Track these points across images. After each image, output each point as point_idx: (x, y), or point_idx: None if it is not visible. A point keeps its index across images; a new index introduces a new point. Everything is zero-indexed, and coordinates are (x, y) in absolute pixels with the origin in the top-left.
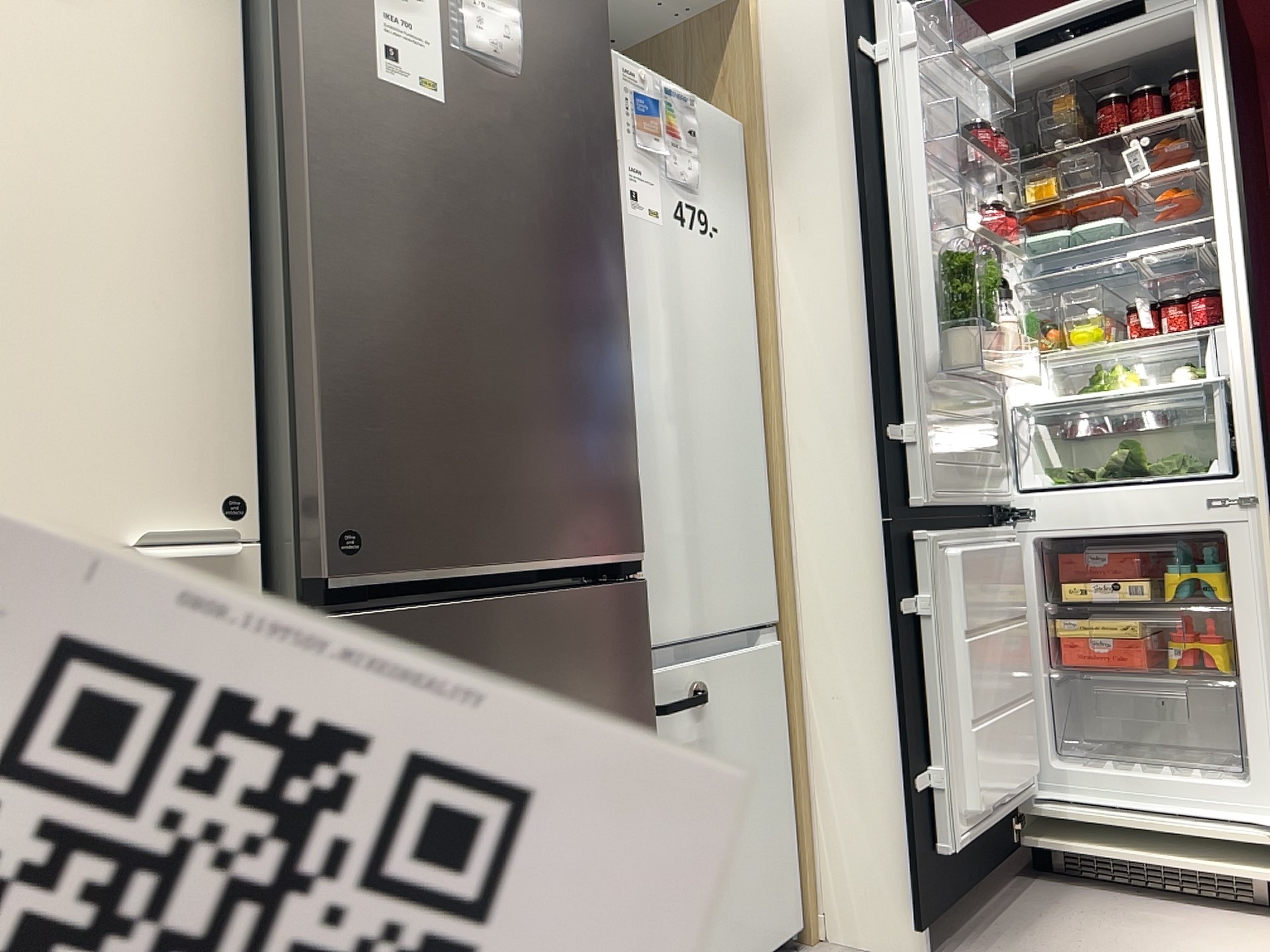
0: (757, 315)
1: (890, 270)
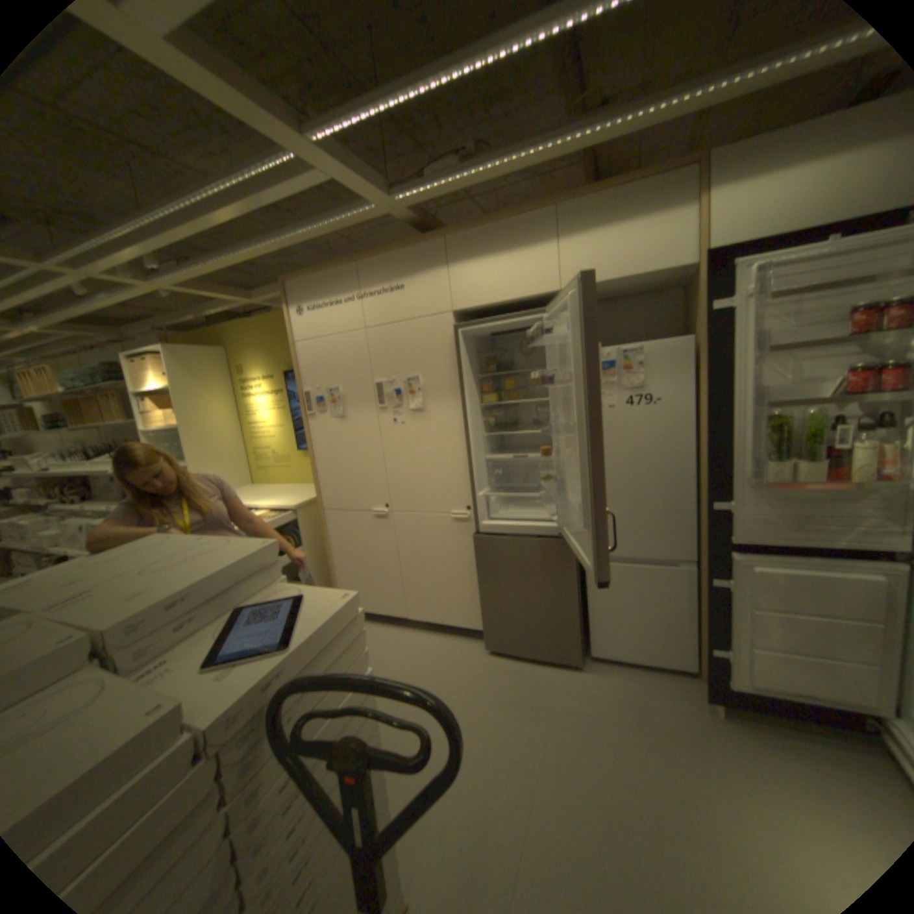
0: (700, 428)
1: (731, 425)
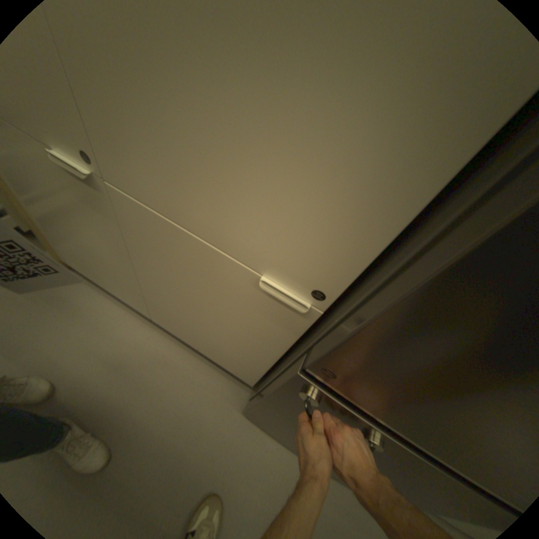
0: None
1: None
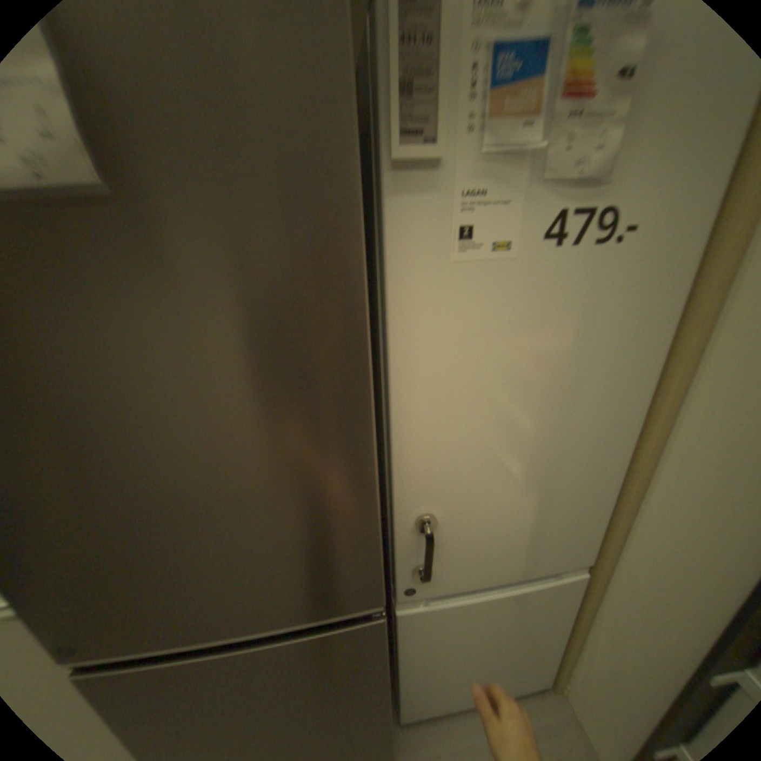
0: (683, 312)
1: None
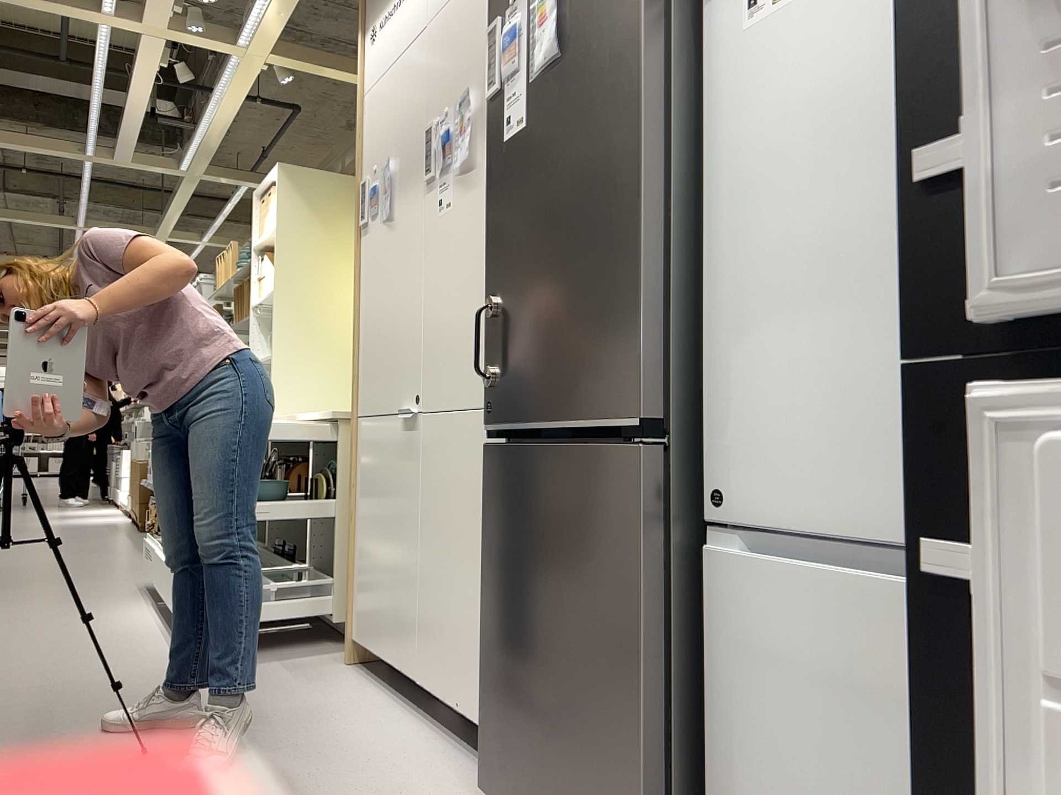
0: None
1: None
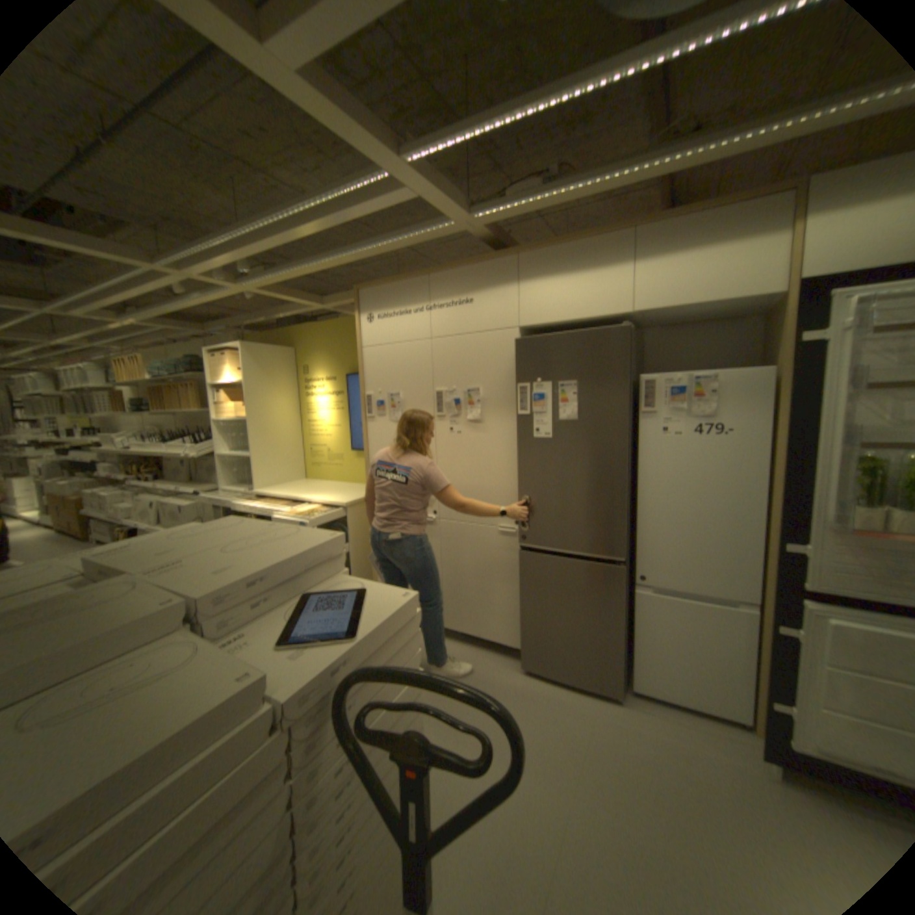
0: (776, 464)
1: (814, 464)
